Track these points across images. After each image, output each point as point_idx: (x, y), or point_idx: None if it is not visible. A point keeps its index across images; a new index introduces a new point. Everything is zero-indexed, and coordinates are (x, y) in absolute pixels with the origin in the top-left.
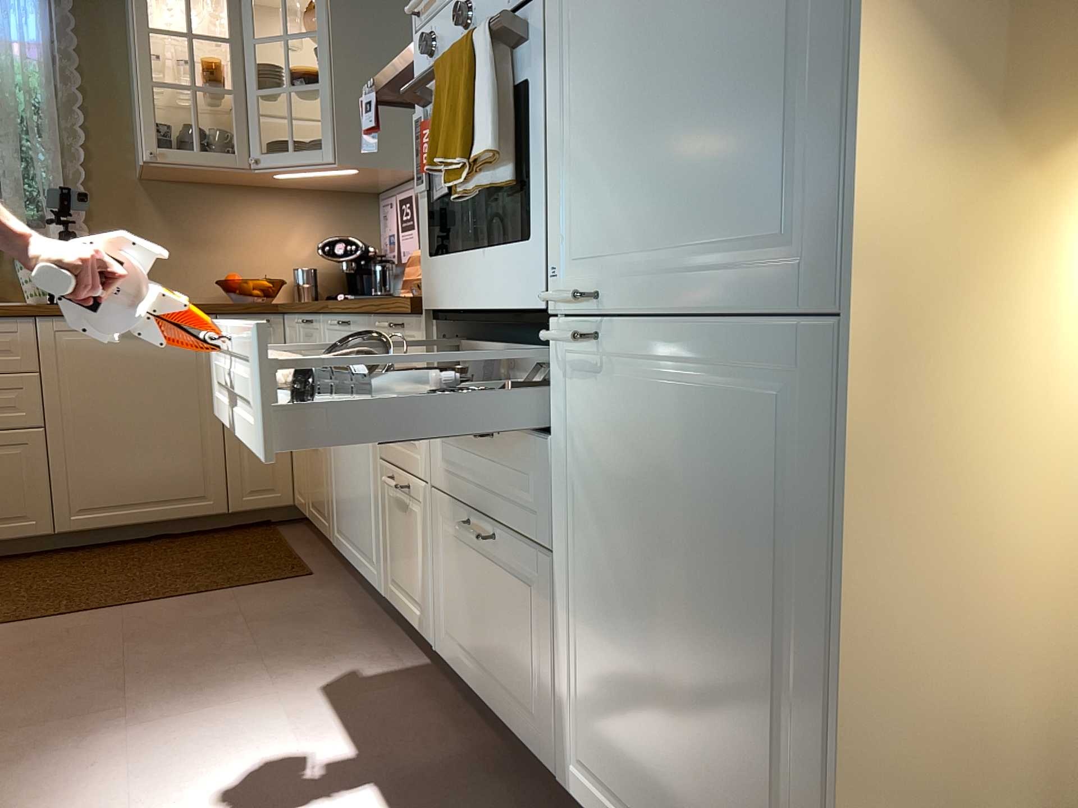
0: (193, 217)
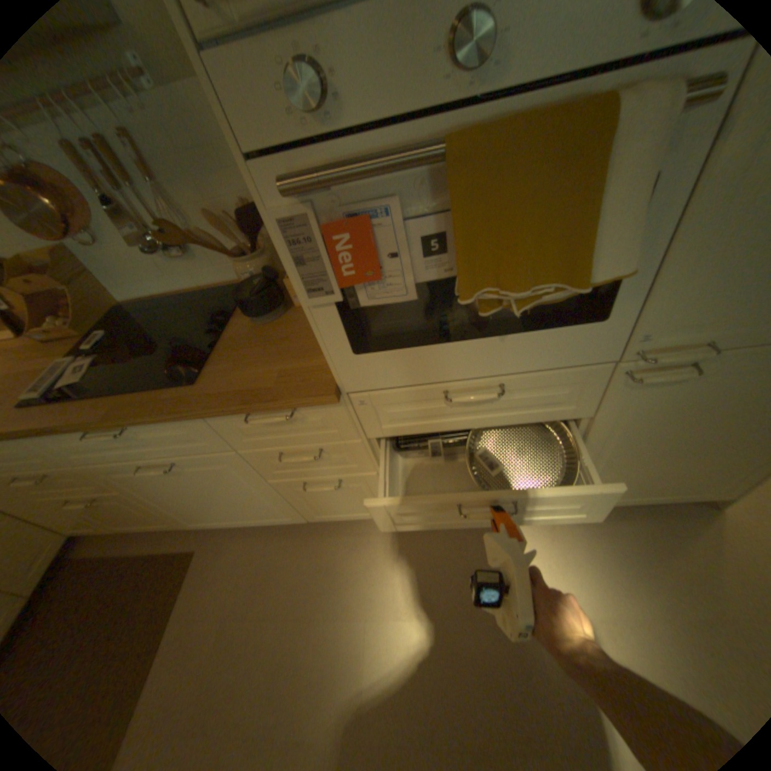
0: None
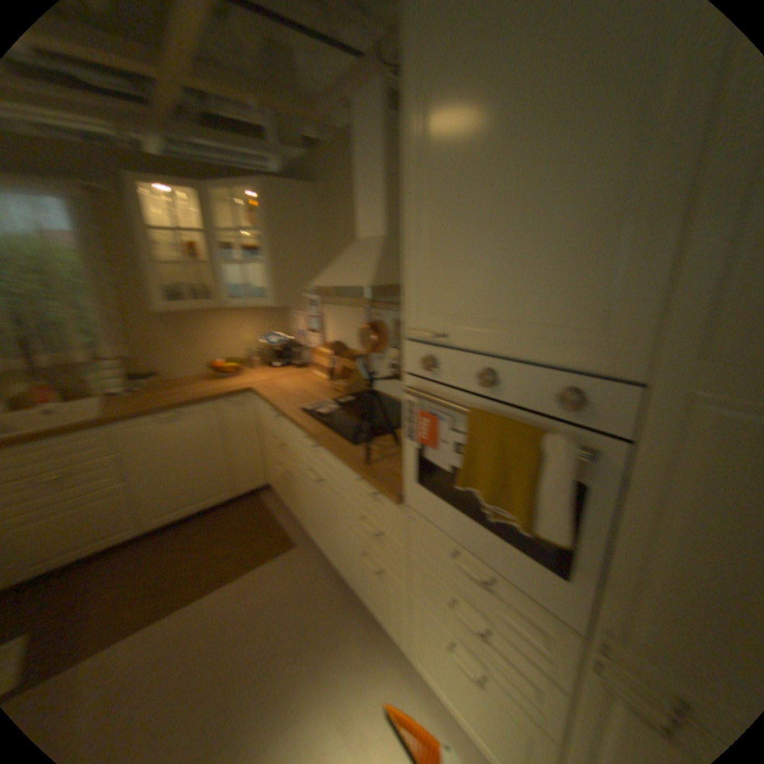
0: (181, 327)
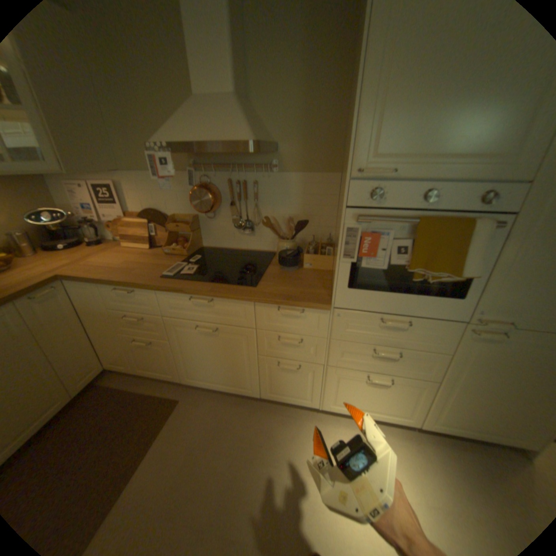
0: None
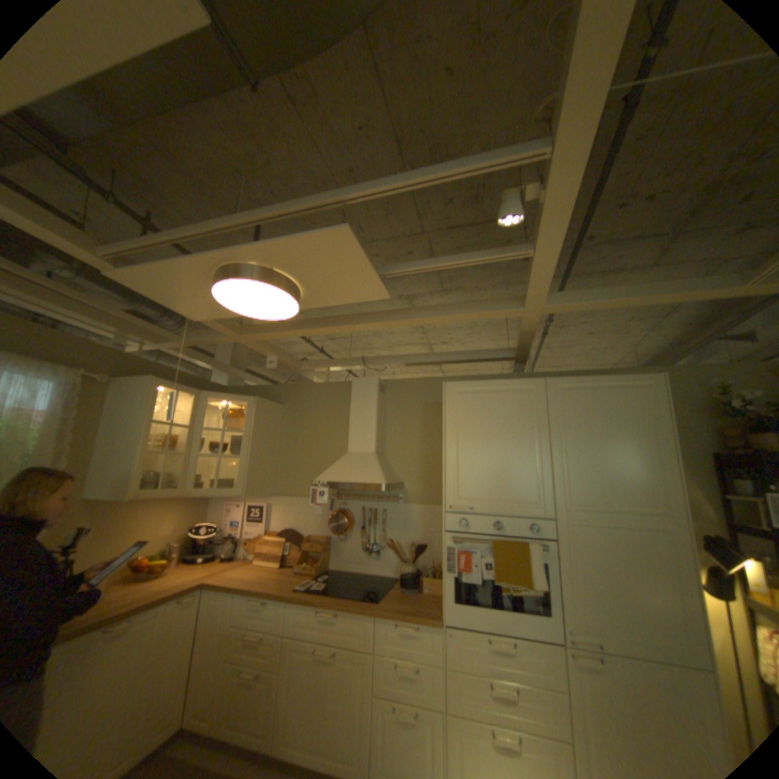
0: (109, 521)
